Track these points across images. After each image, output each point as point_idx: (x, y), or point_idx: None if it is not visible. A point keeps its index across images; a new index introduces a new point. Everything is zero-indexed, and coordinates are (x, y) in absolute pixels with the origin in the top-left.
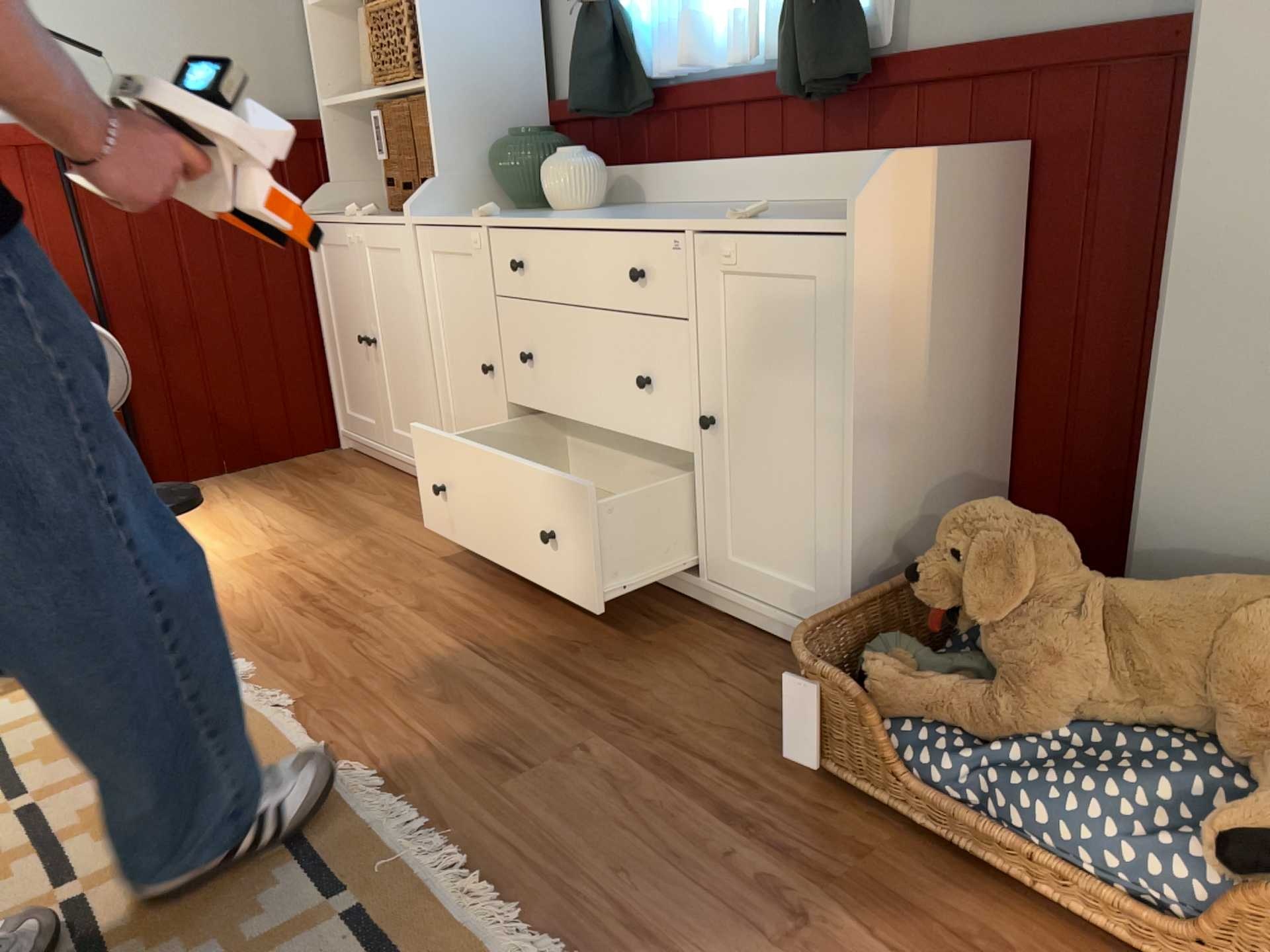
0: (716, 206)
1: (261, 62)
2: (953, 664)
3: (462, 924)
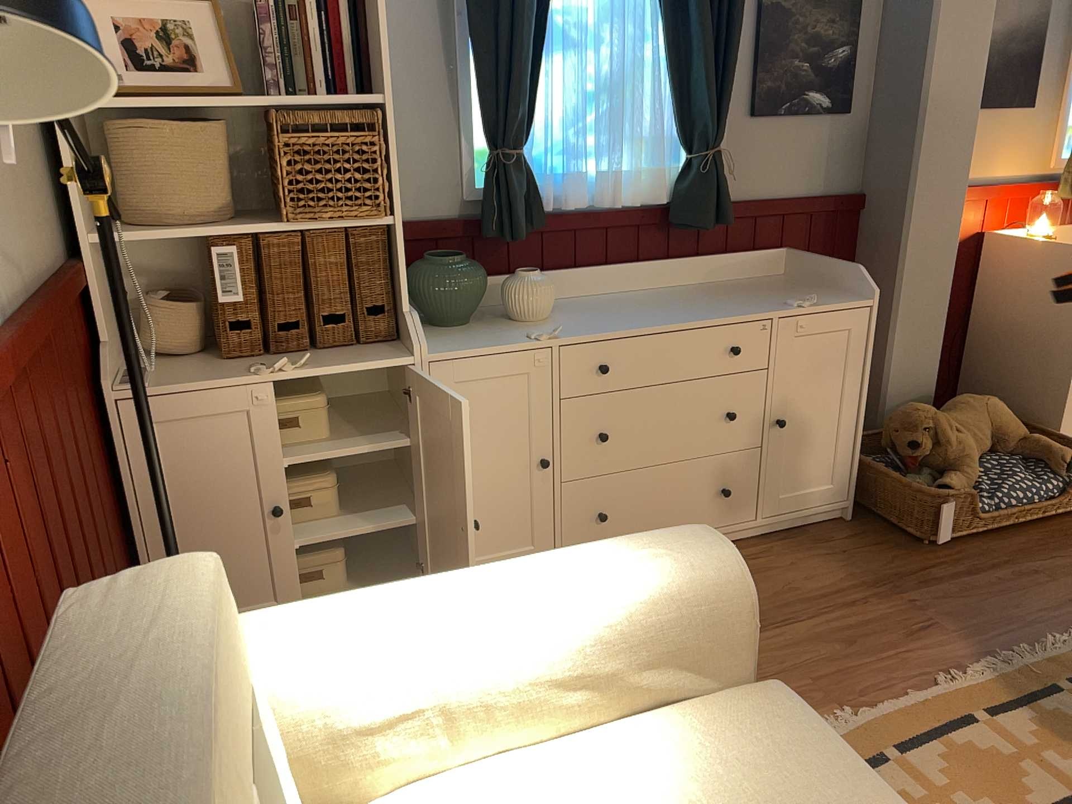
0: (623, 296)
1: (32, 183)
2: (931, 474)
3: (1070, 650)
